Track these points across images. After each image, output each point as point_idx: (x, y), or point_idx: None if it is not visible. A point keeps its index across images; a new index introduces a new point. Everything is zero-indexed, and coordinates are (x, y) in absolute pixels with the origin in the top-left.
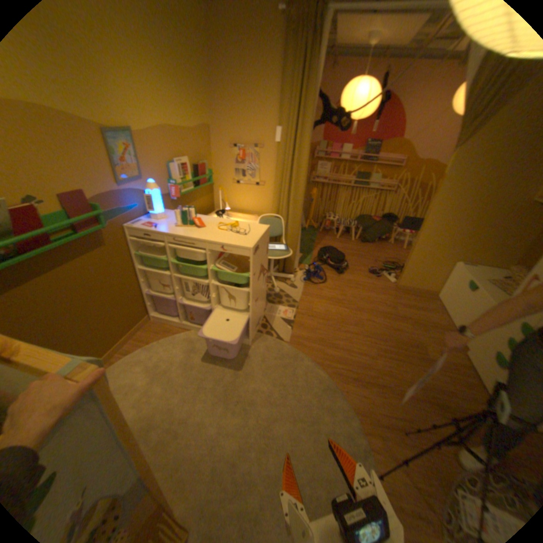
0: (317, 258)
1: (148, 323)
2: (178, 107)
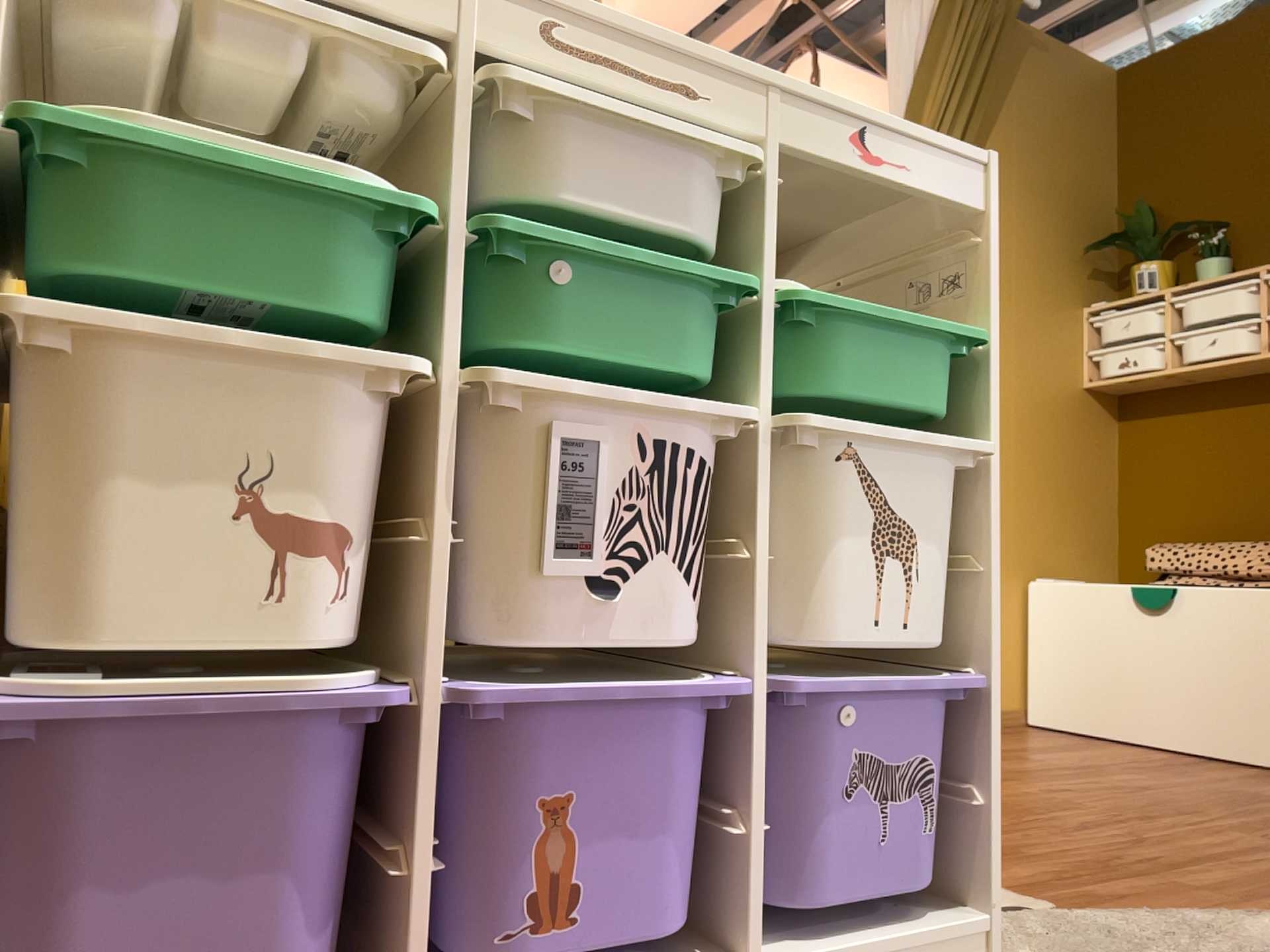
0: None
1: None
2: None
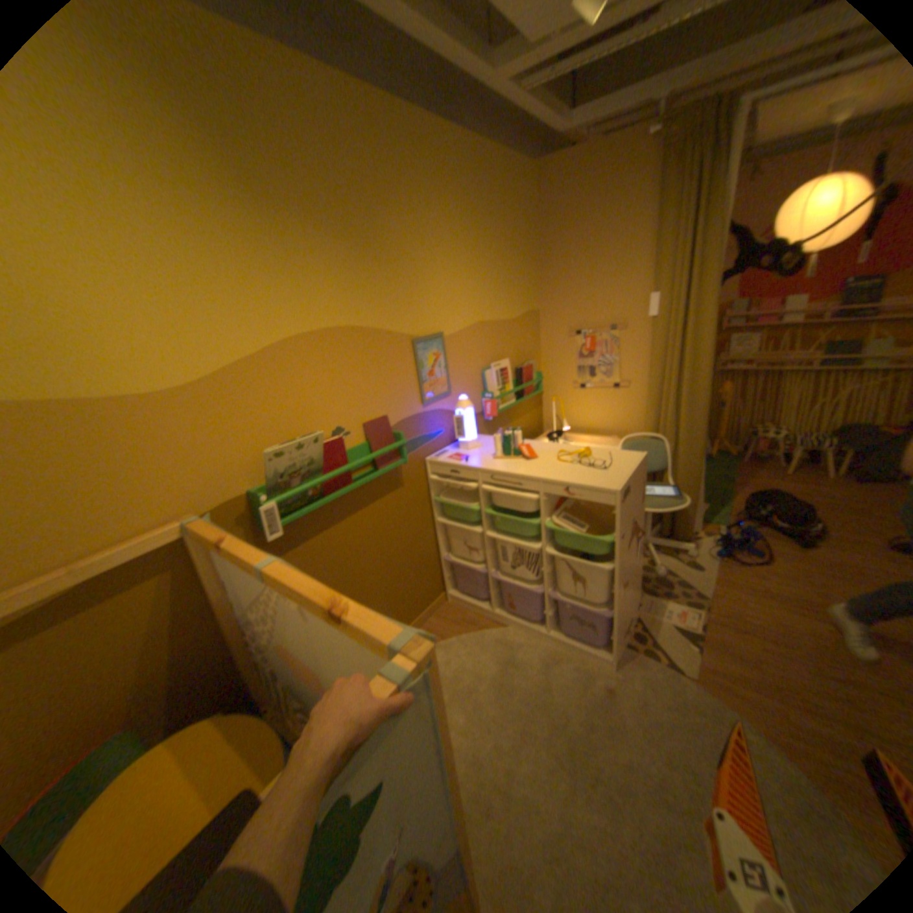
0: (746, 514)
1: (445, 605)
2: (499, 295)
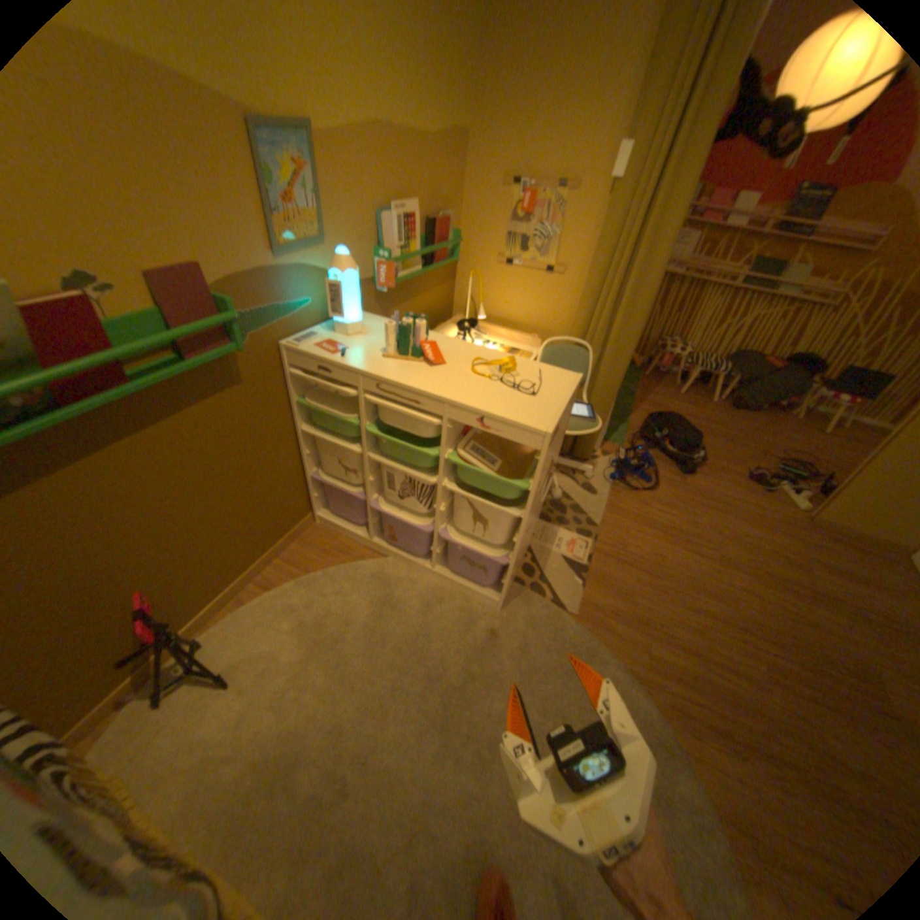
0: (640, 433)
1: (312, 528)
2: (414, 81)
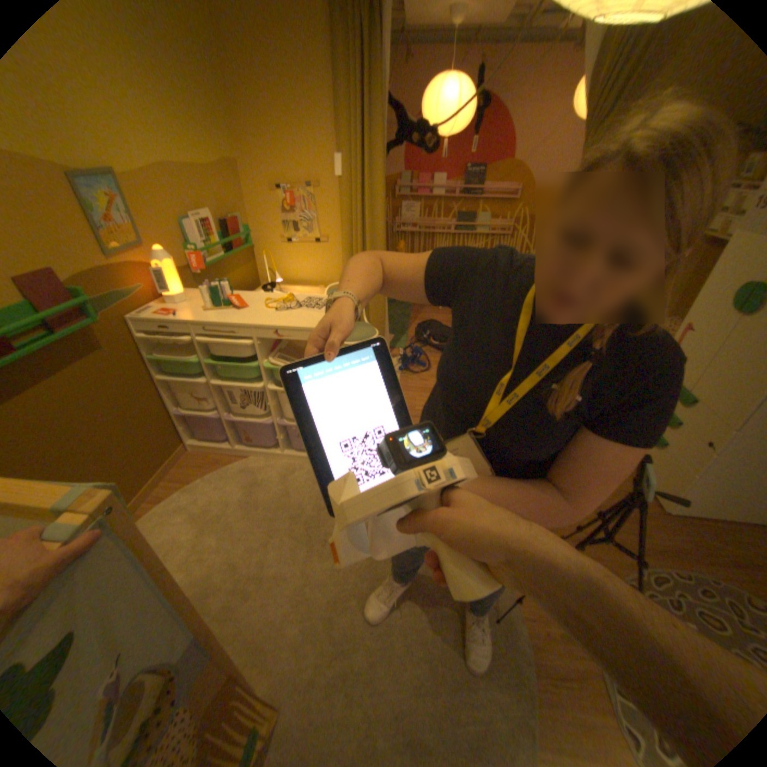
0: (415, 339)
1: (185, 455)
2: (183, 133)
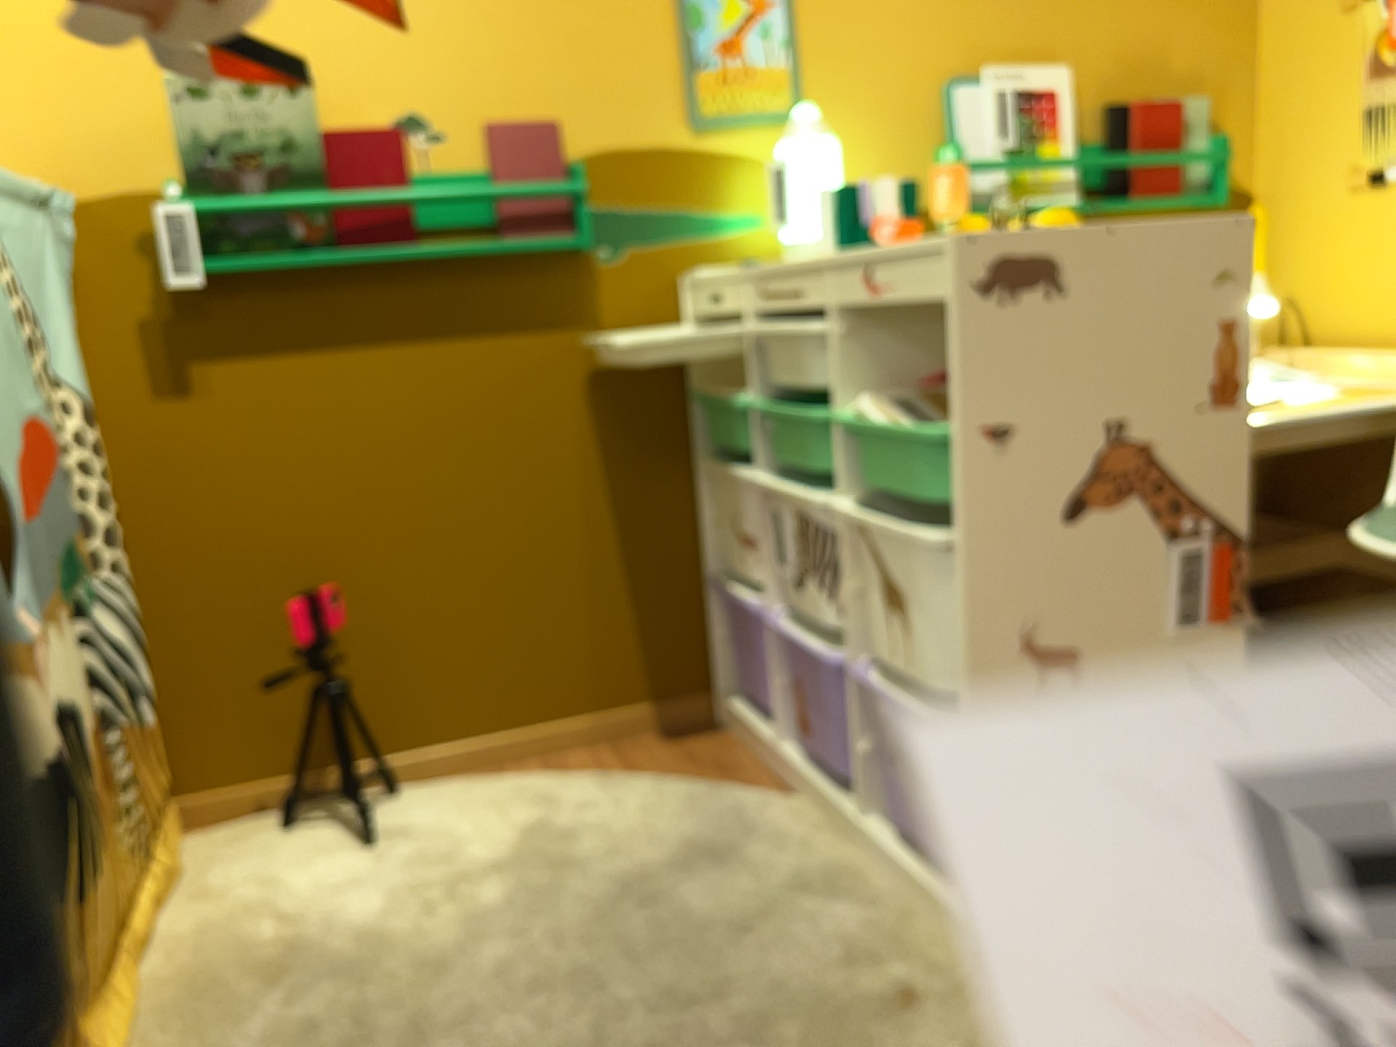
0: None
1: (704, 725)
2: None
